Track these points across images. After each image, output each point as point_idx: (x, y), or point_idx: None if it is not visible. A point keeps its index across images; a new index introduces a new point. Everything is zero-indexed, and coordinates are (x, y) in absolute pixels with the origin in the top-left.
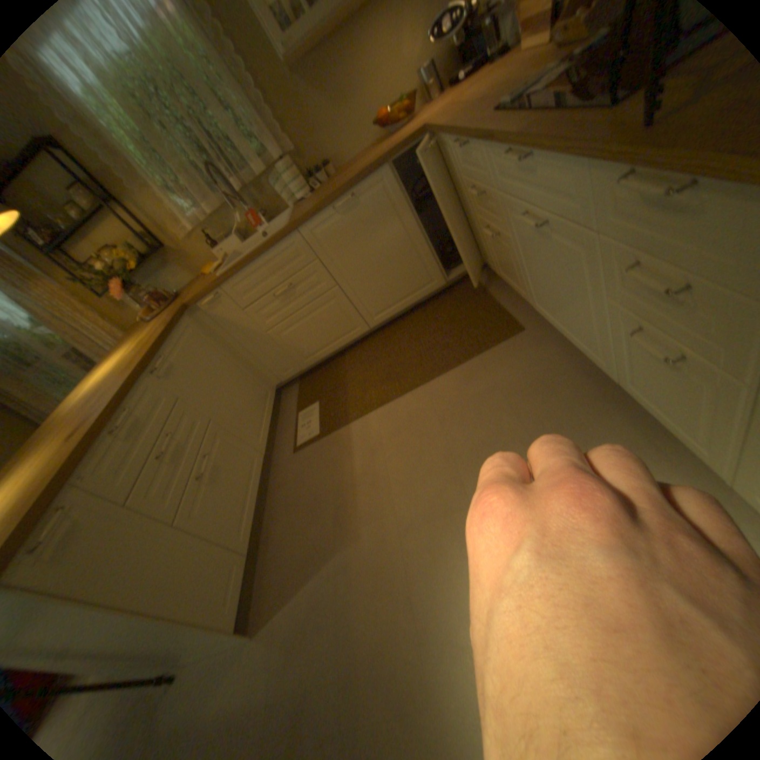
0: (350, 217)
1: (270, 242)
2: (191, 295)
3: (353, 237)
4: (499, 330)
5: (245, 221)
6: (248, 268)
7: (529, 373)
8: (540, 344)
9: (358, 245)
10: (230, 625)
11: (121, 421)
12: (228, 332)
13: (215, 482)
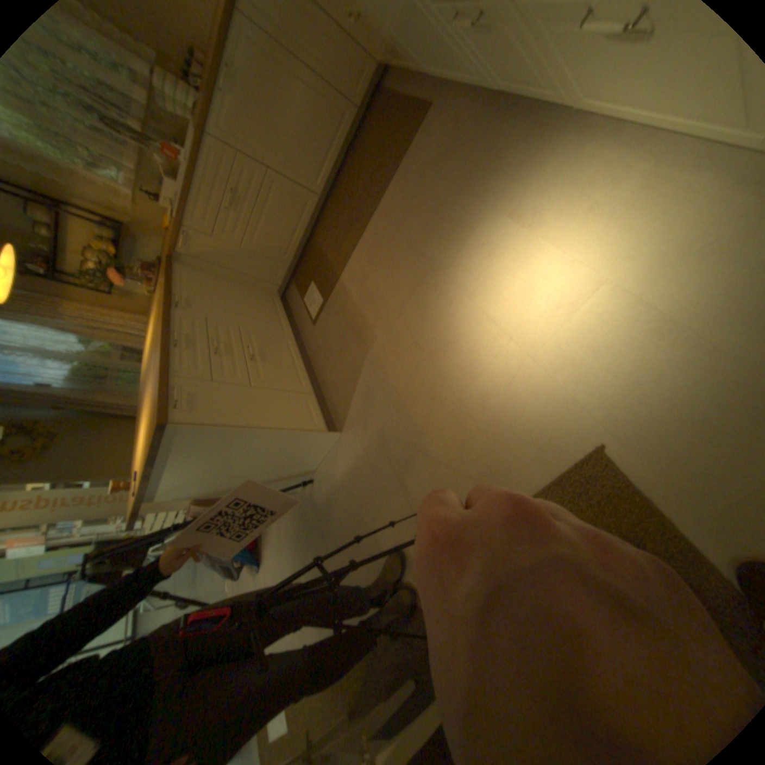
0: (239, 90)
1: (192, 158)
2: (168, 246)
3: (254, 110)
4: (414, 119)
5: (167, 160)
6: (192, 194)
7: (445, 137)
8: (447, 105)
9: (262, 116)
10: (323, 428)
11: (177, 337)
12: (215, 264)
13: (266, 360)
